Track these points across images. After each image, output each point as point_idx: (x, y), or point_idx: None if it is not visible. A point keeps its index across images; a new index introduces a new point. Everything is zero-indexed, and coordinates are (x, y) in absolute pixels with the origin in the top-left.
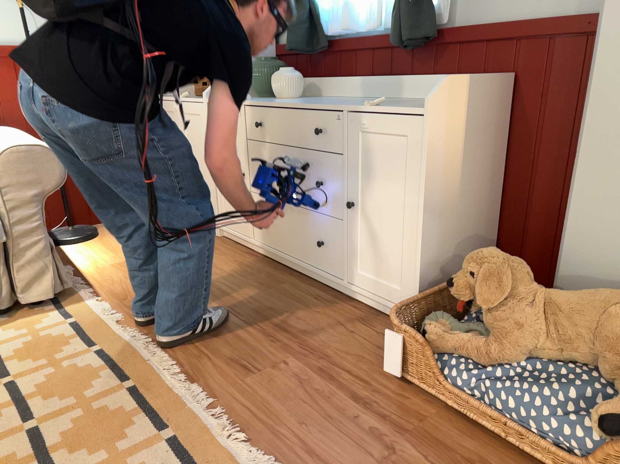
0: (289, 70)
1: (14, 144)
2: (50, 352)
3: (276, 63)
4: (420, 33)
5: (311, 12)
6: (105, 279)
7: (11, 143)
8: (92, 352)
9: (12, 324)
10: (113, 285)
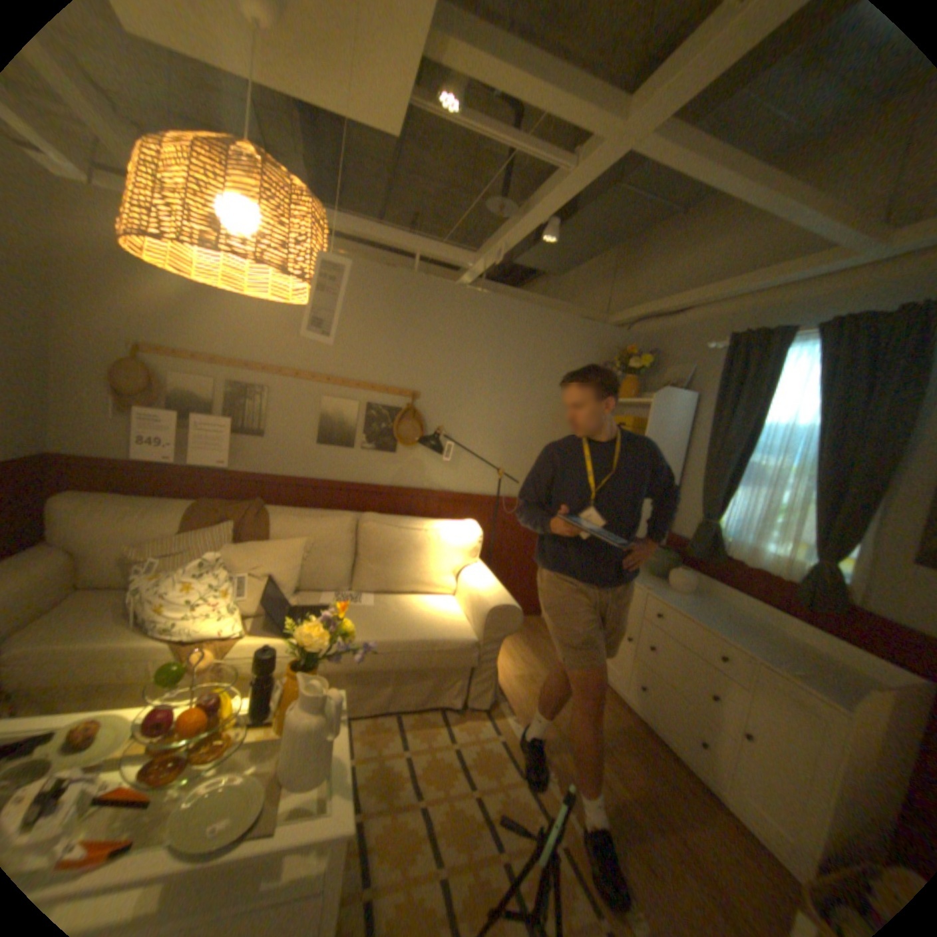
0: (688, 572)
1: (496, 600)
2: (496, 775)
3: (673, 556)
4: (835, 610)
5: (716, 534)
6: (513, 694)
7: (492, 596)
8: (526, 790)
9: (463, 728)
10: (521, 706)
